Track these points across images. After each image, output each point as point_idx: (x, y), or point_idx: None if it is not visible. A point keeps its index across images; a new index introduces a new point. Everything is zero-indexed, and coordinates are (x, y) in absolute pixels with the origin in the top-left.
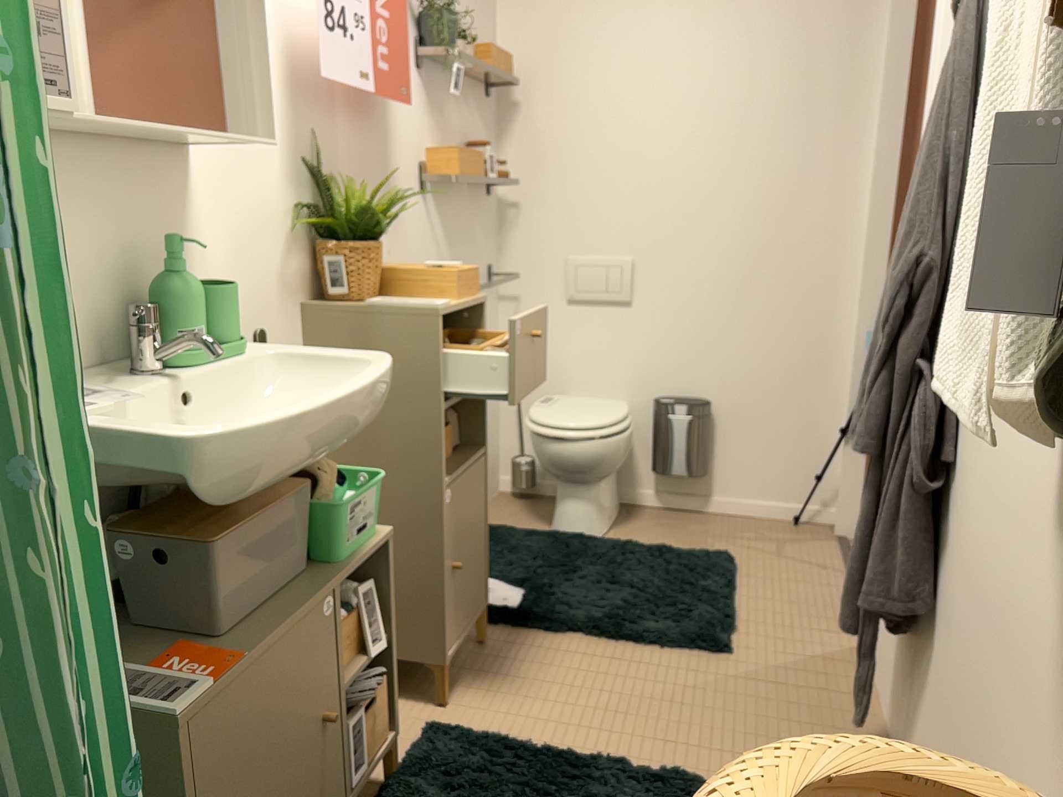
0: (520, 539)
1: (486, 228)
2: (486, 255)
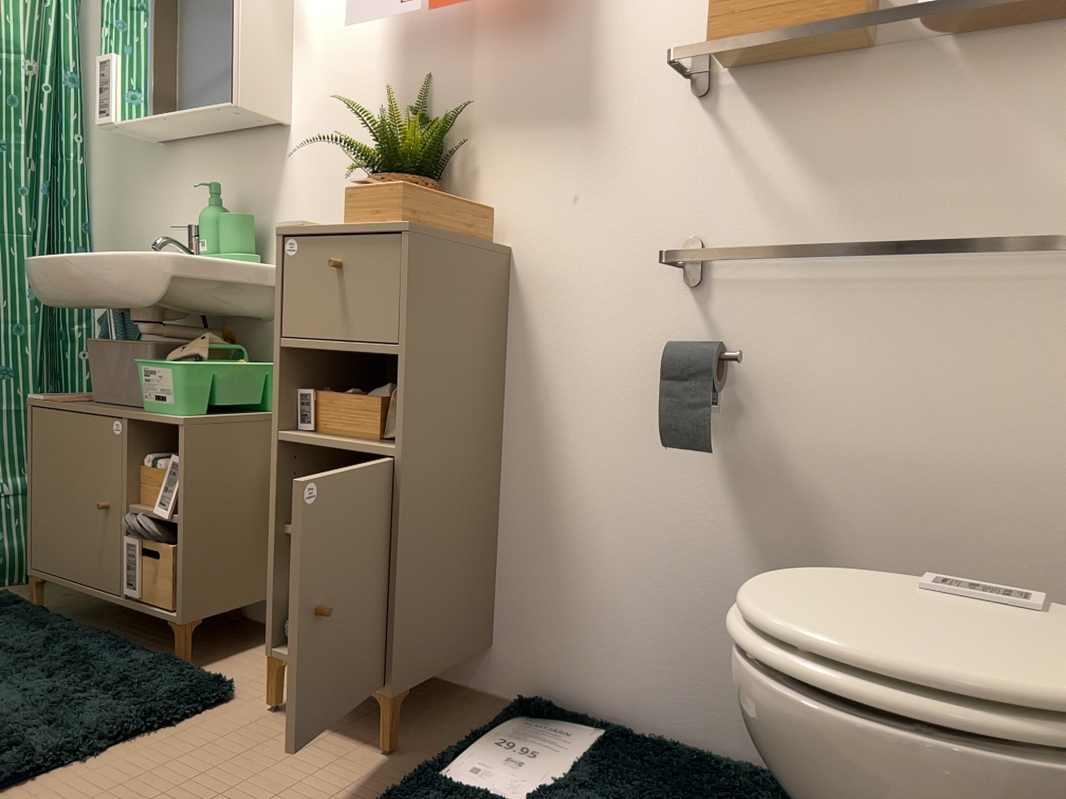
0: None
1: None
2: None
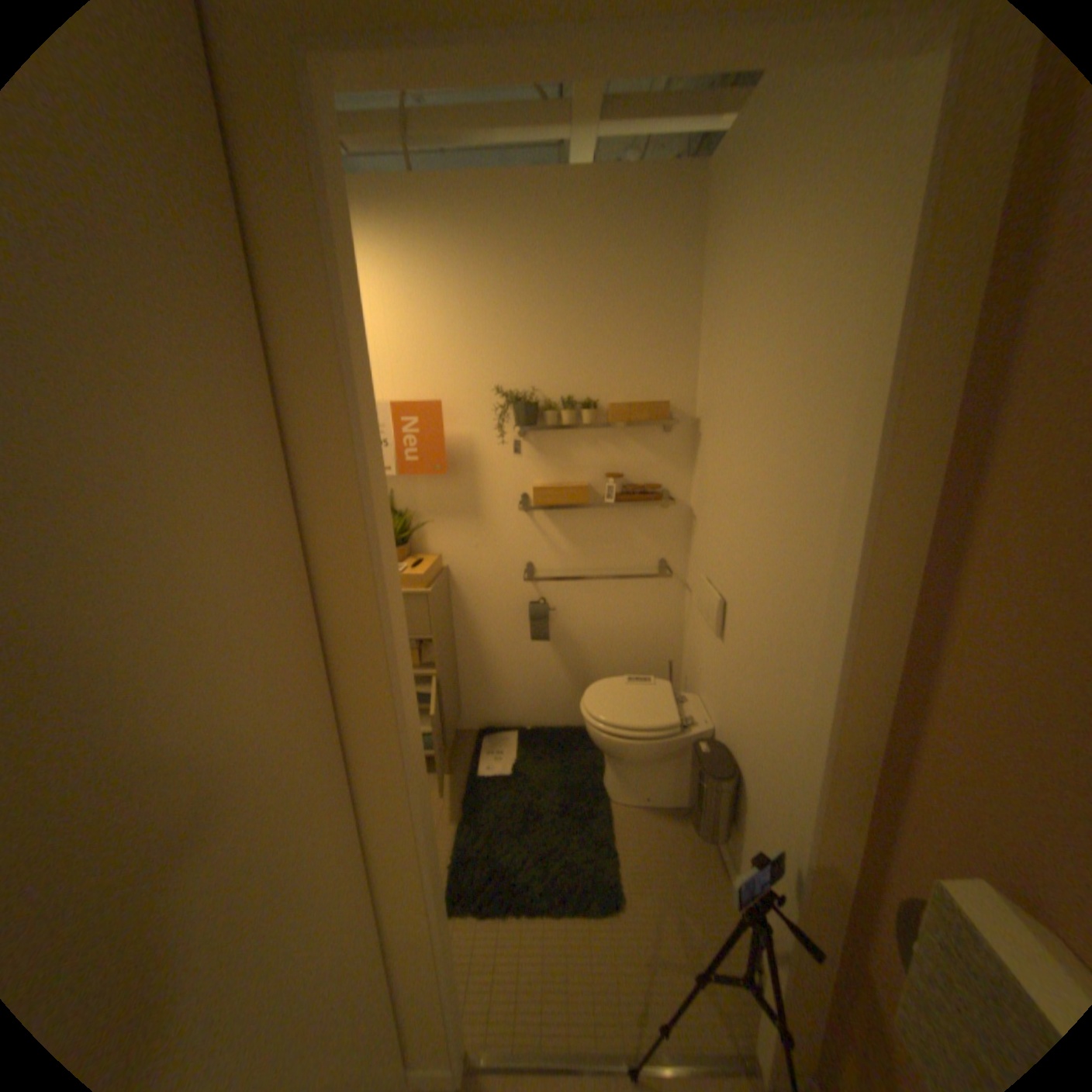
0: (579, 755)
1: (653, 528)
2: (652, 549)
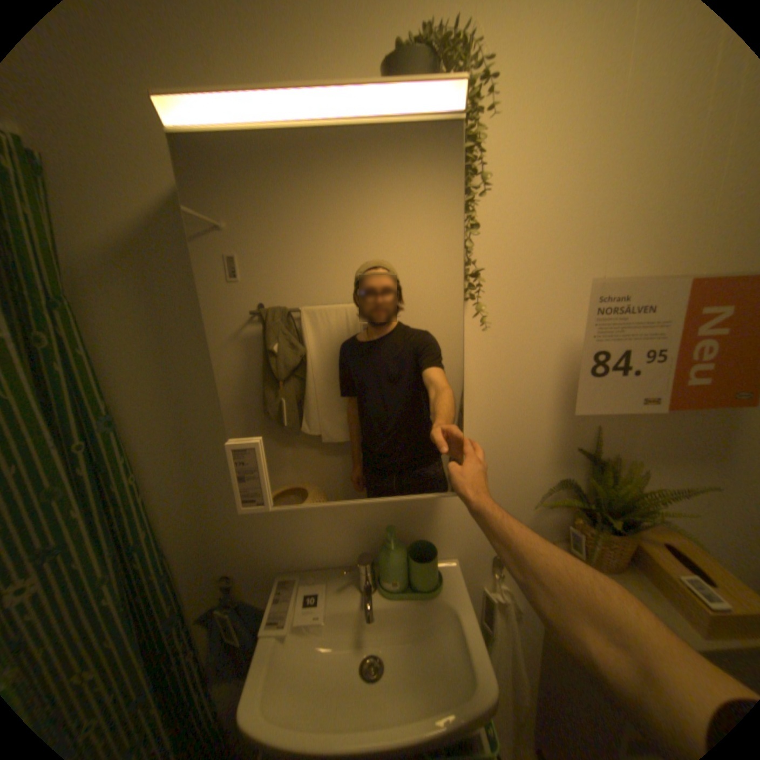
0: None
1: None
2: None
